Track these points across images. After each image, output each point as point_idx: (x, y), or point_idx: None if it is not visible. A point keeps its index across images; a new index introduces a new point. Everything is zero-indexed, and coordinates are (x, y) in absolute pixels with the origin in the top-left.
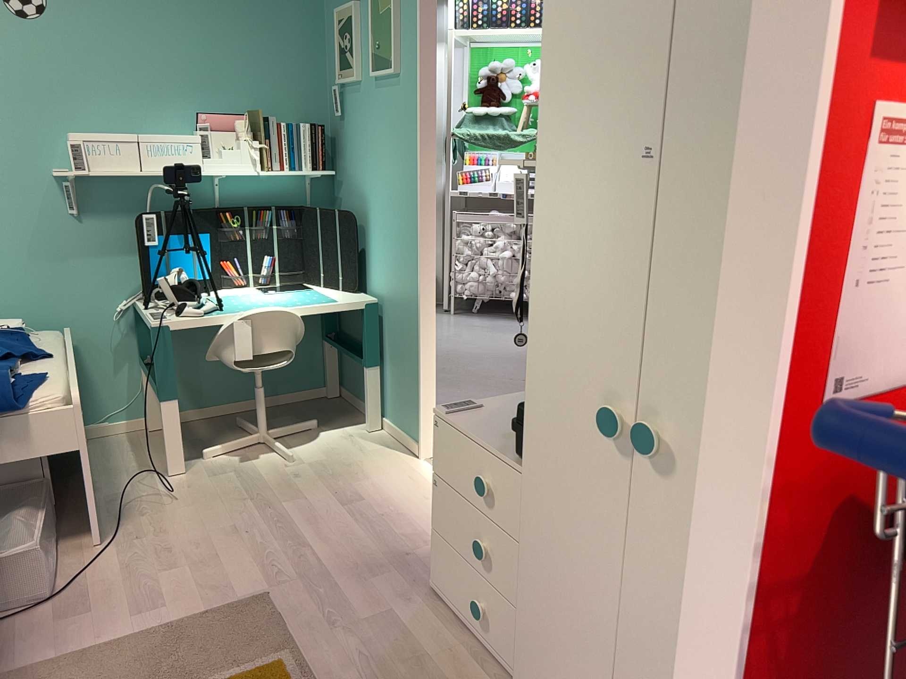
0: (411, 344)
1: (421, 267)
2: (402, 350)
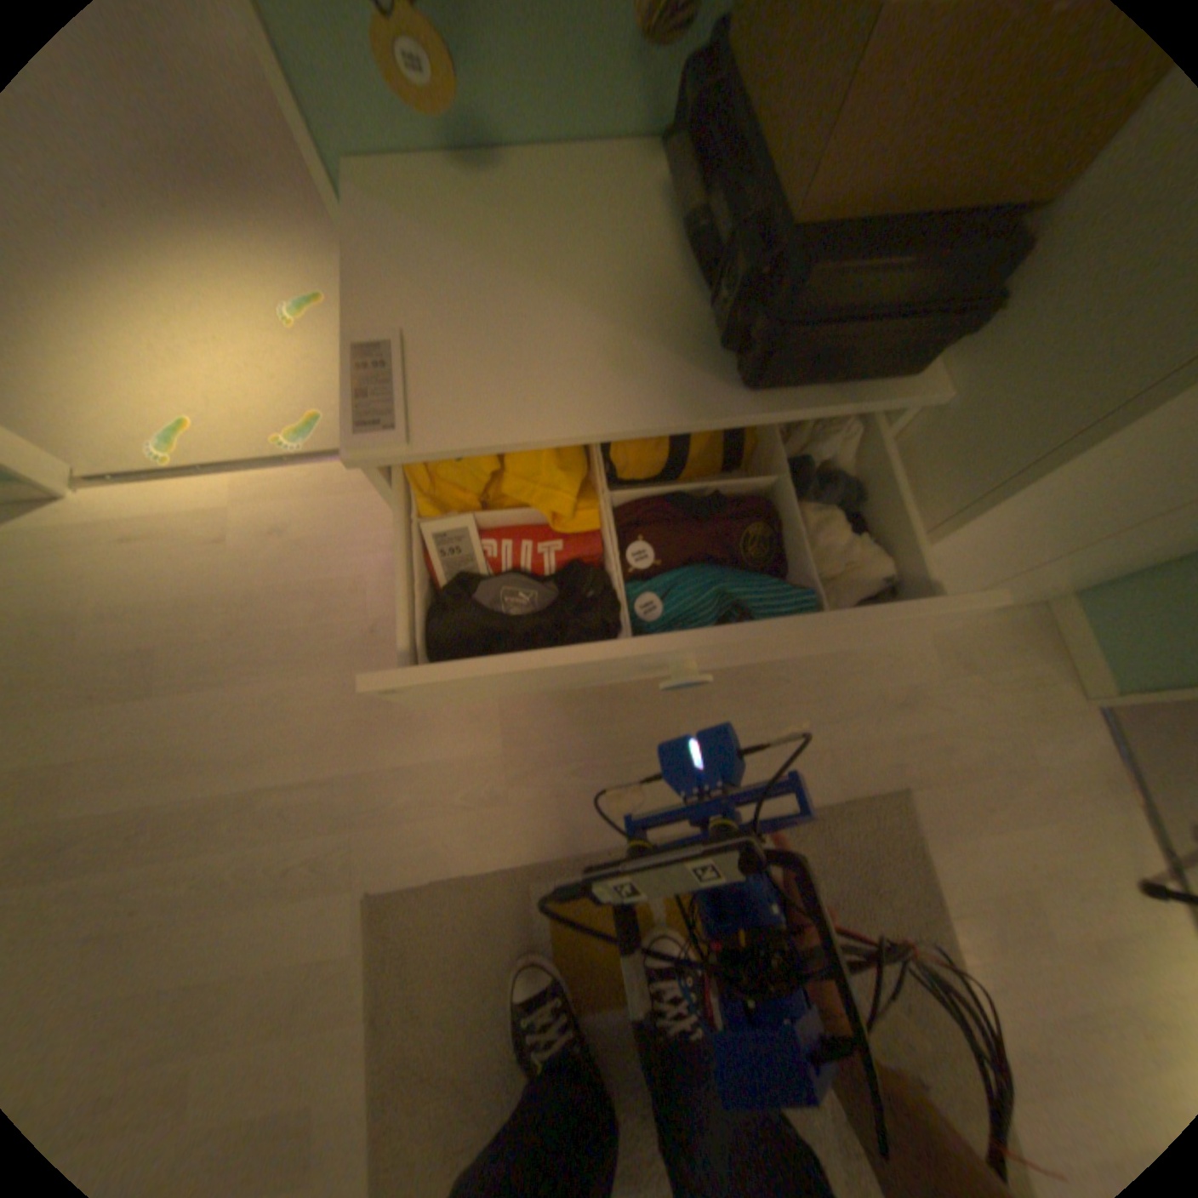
0: None
1: None
2: None
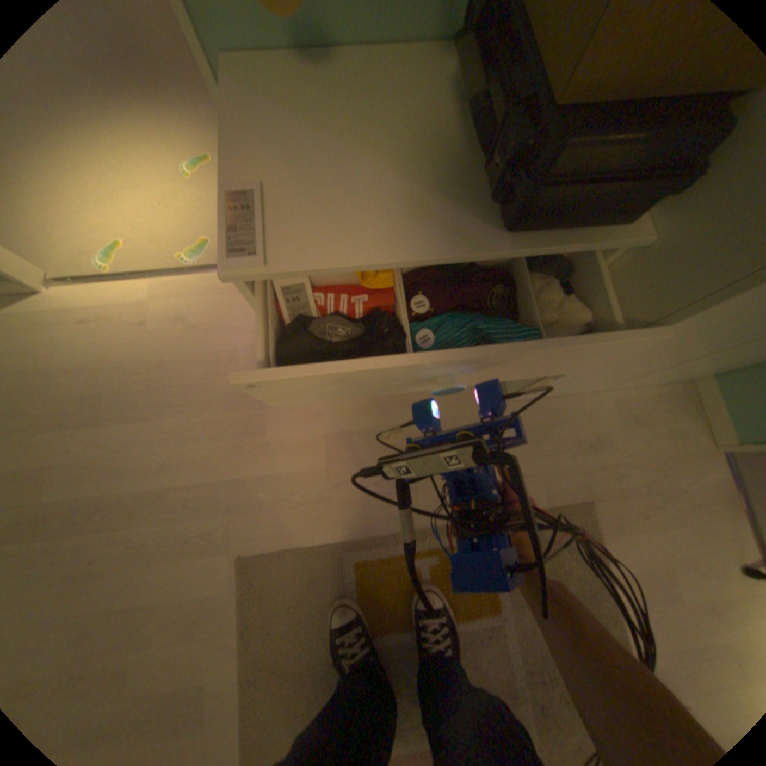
0: None
1: None
2: None
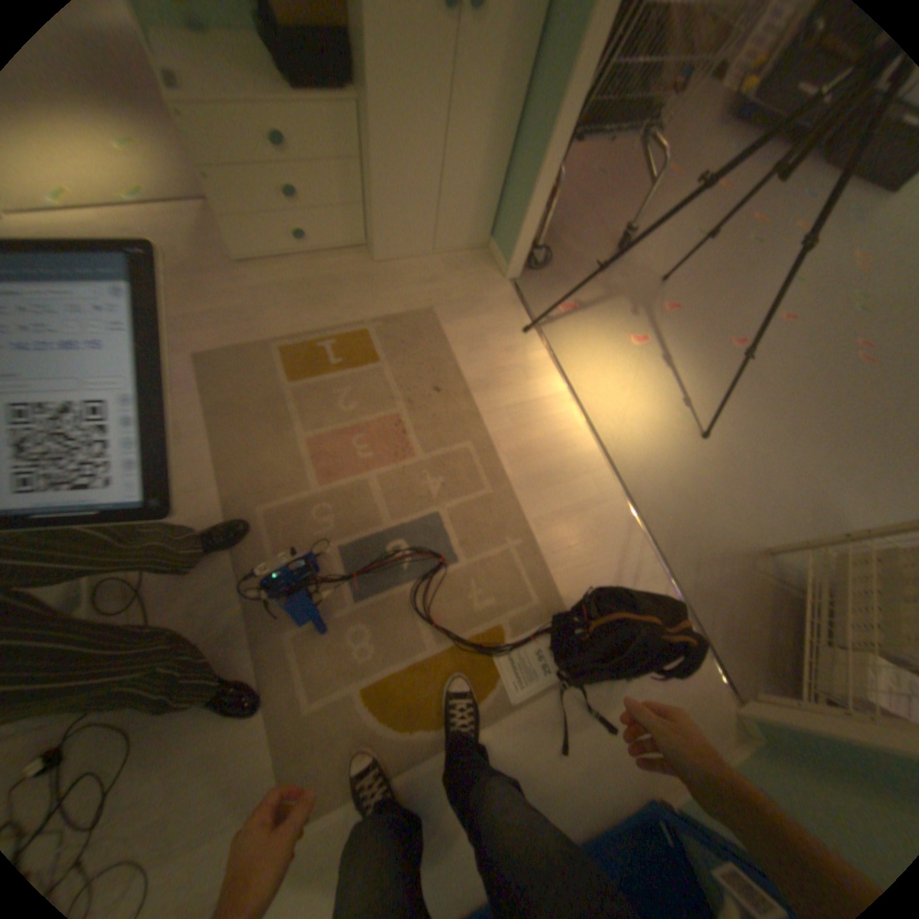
0: None
1: None
2: None
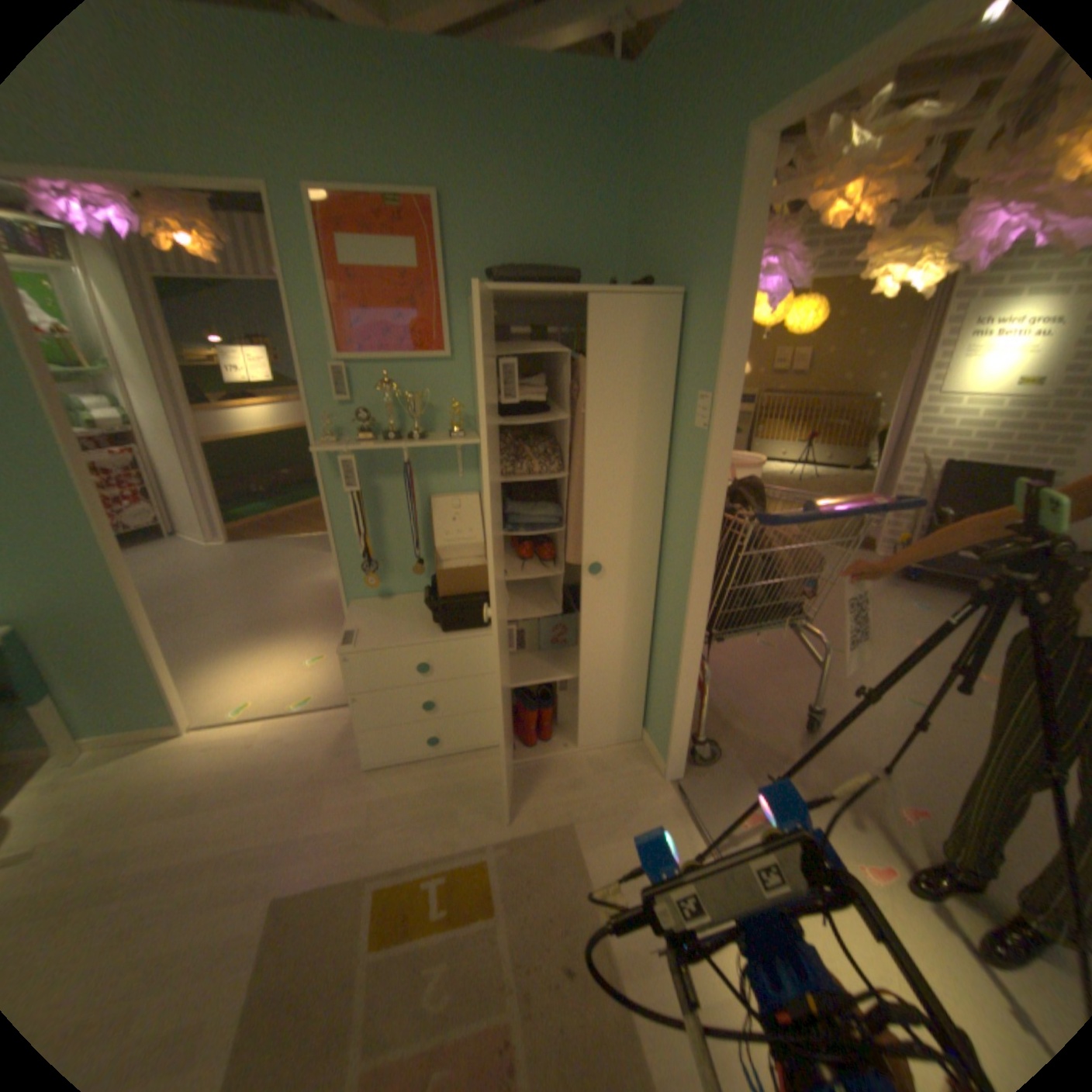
0: (117, 645)
1: (114, 565)
2: (96, 658)
